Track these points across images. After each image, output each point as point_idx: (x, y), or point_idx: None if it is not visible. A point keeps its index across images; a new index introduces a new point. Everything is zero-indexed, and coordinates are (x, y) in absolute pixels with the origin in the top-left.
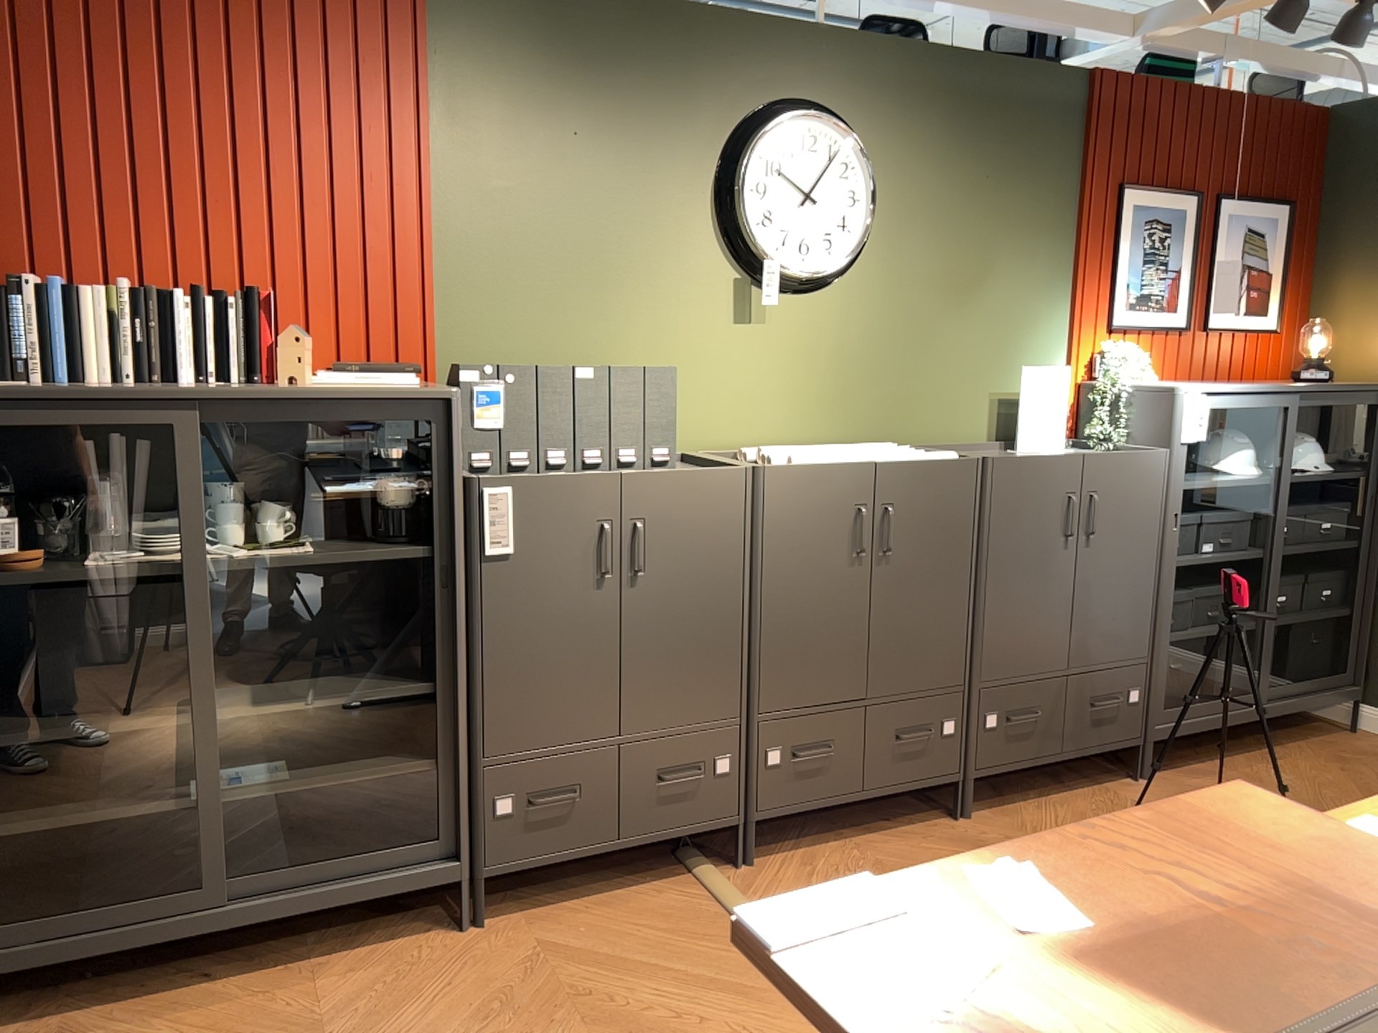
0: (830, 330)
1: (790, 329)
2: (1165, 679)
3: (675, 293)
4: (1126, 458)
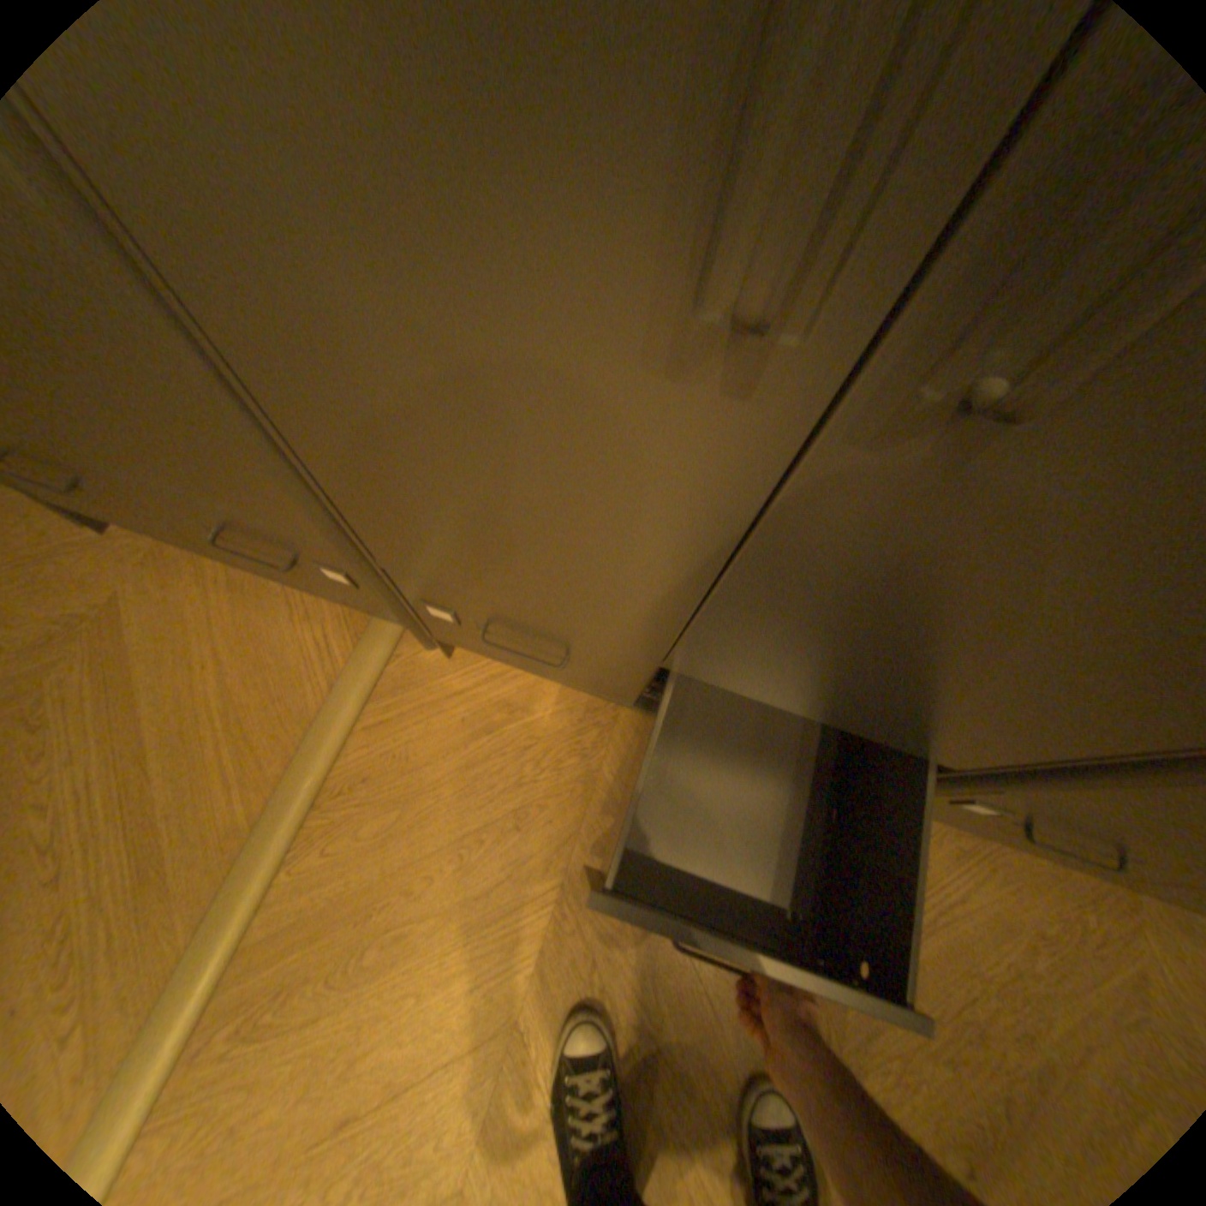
0: None
1: None
2: None
3: None
4: None
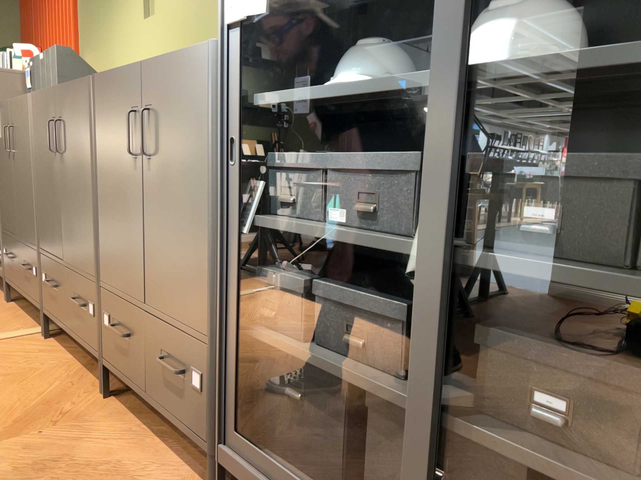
0: (179, 9)
1: (163, 16)
2: (234, 388)
3: (126, 11)
4: (170, 60)
